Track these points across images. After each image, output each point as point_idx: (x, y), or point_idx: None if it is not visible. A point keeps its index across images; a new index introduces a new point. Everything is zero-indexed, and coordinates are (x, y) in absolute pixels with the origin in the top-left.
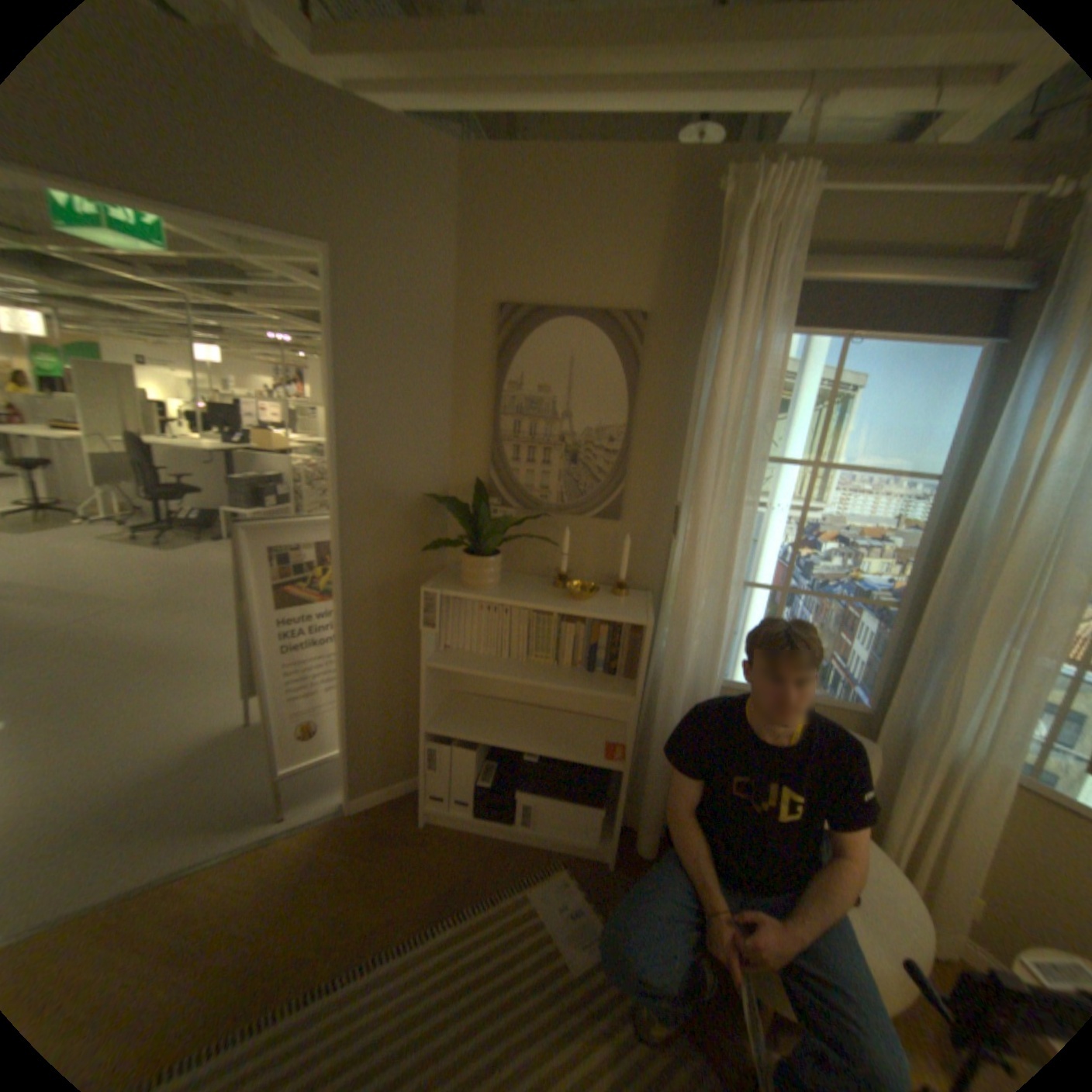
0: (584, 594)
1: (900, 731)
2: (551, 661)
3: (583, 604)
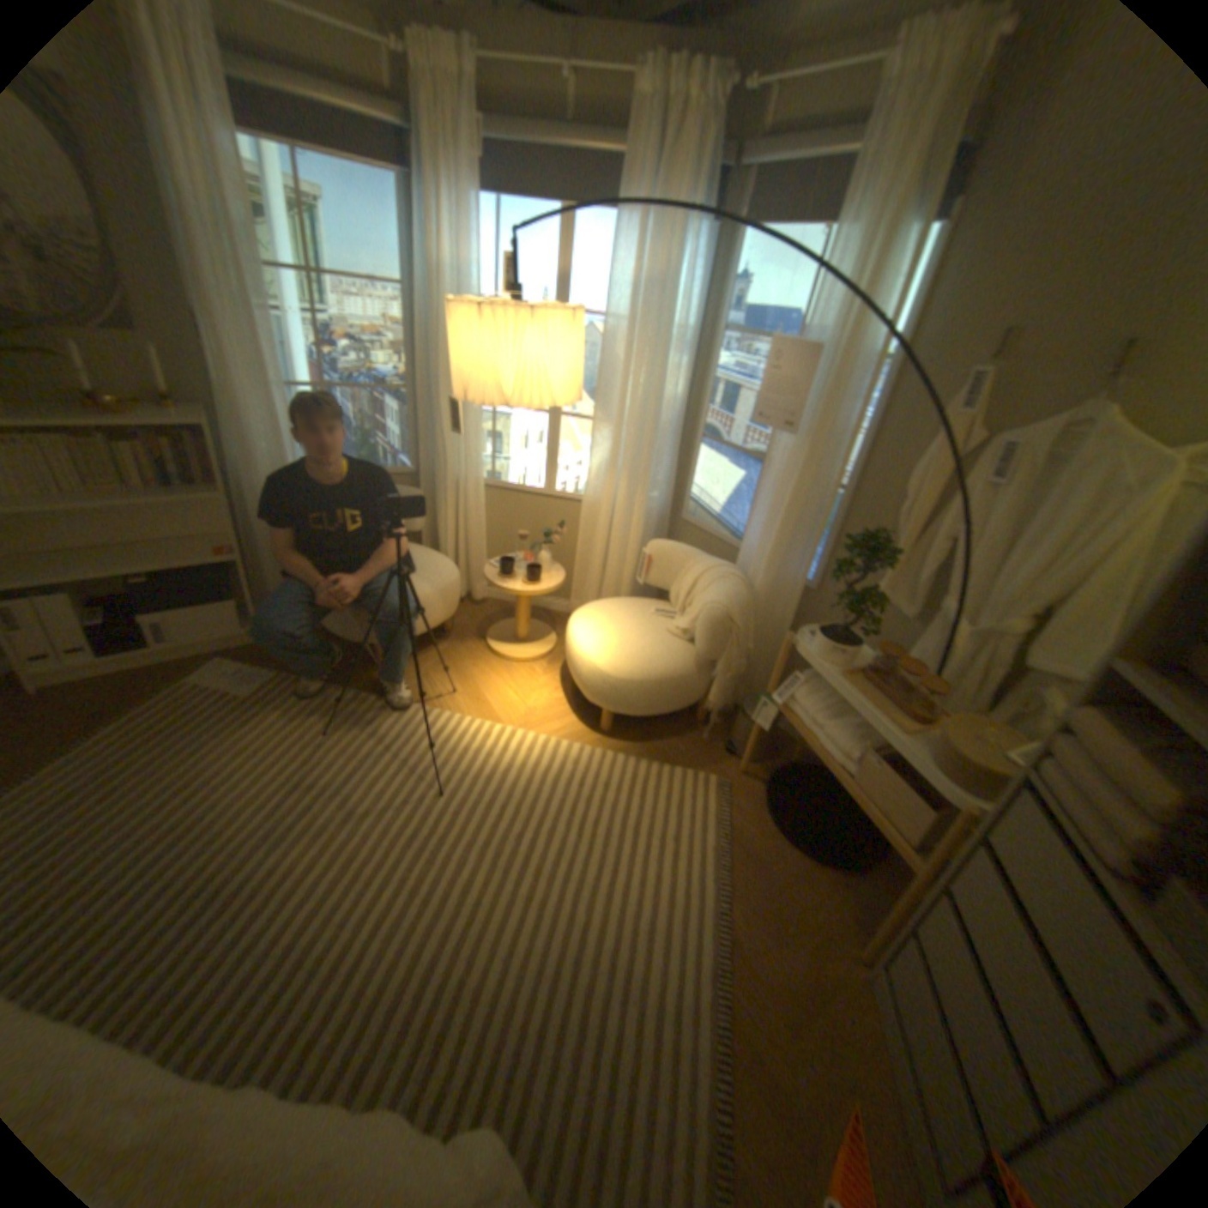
0: (121, 409)
1: (427, 477)
2: (114, 488)
3: (123, 418)
